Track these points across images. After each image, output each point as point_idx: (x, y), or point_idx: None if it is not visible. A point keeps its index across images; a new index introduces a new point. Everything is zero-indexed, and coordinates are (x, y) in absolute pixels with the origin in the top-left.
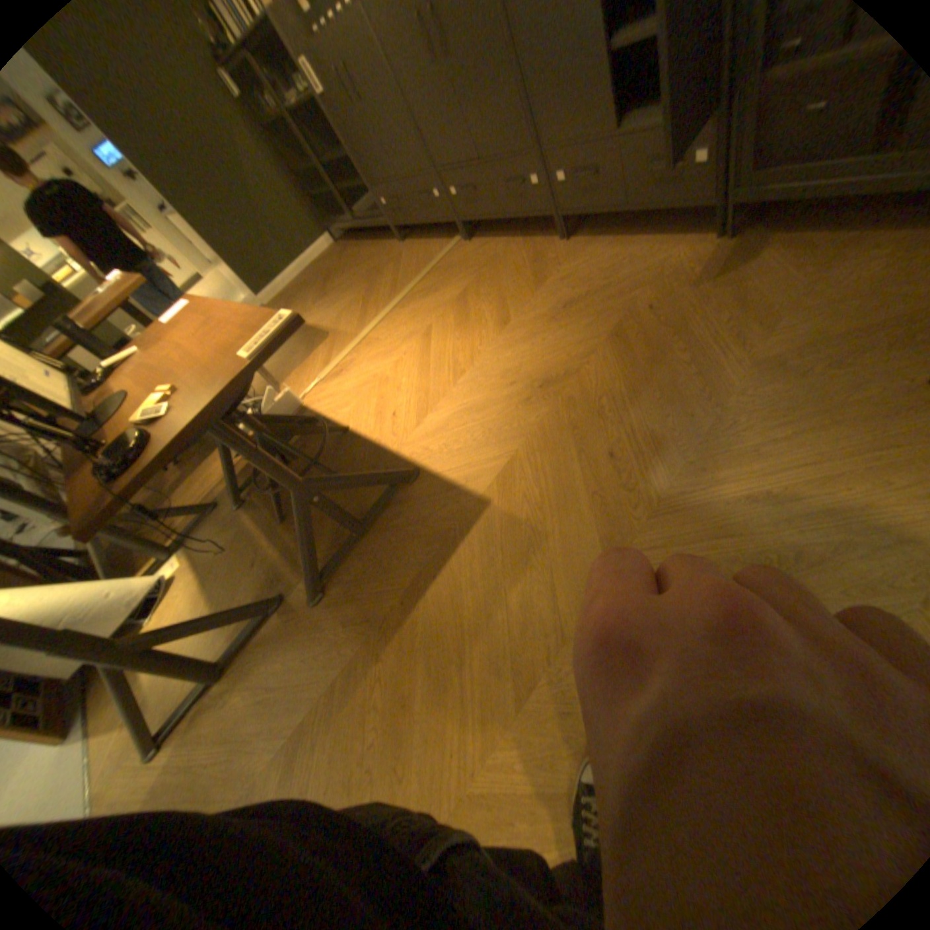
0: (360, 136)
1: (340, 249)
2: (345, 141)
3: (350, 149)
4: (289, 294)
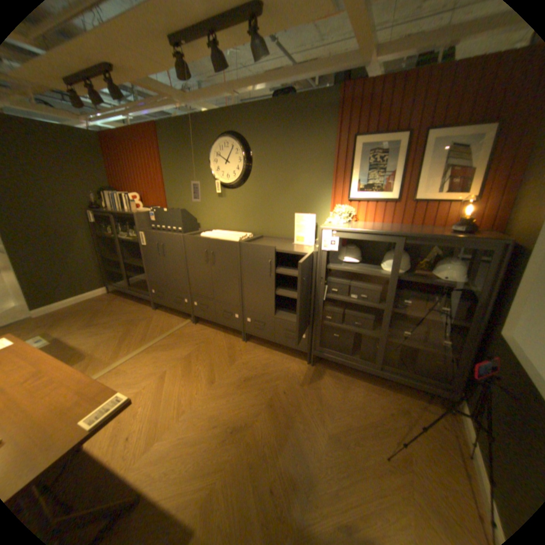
0: (156, 266)
1: (110, 299)
2: (146, 264)
3: (146, 267)
4: (58, 317)
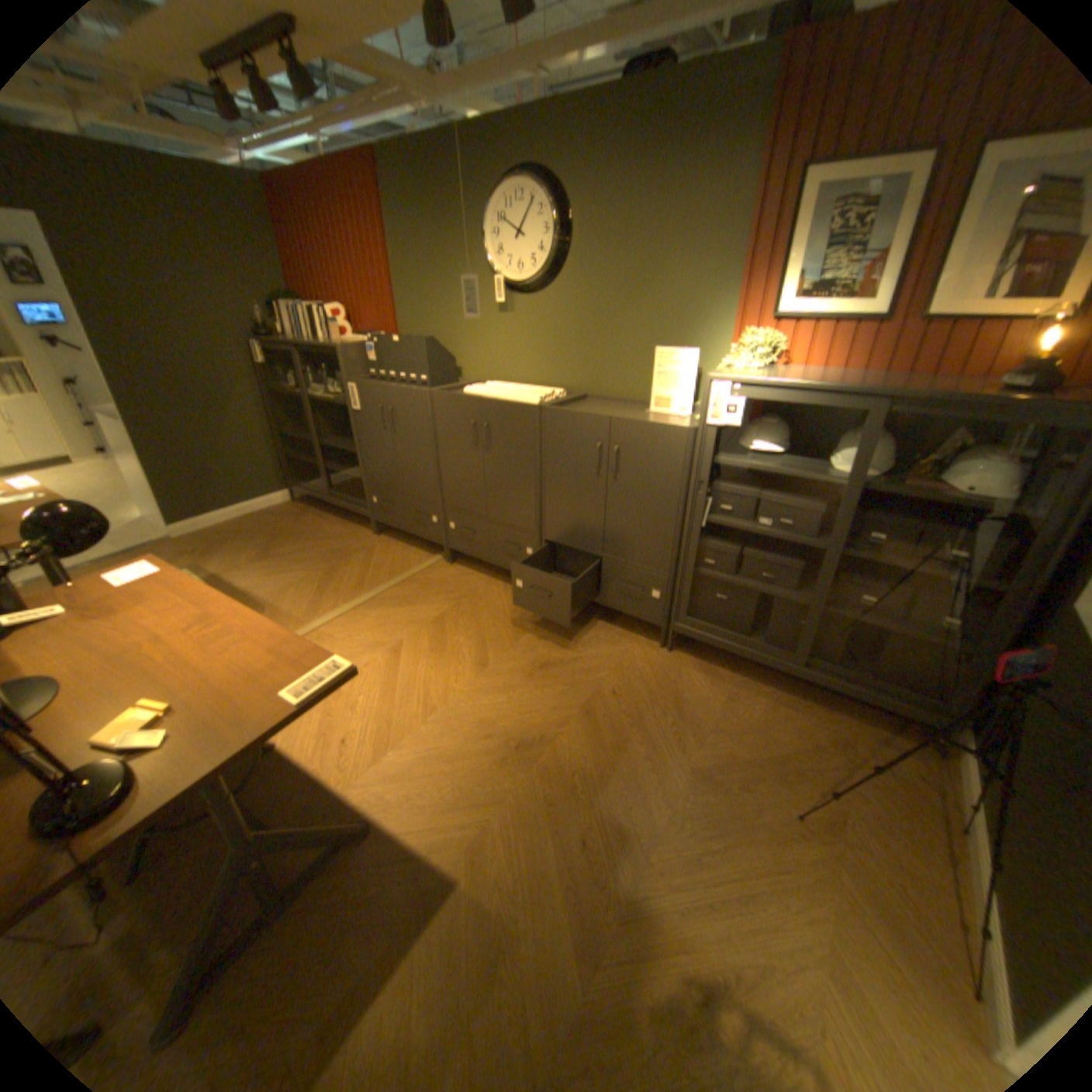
0: (379, 452)
1: (298, 513)
2: (361, 447)
3: (362, 454)
4: (214, 539)
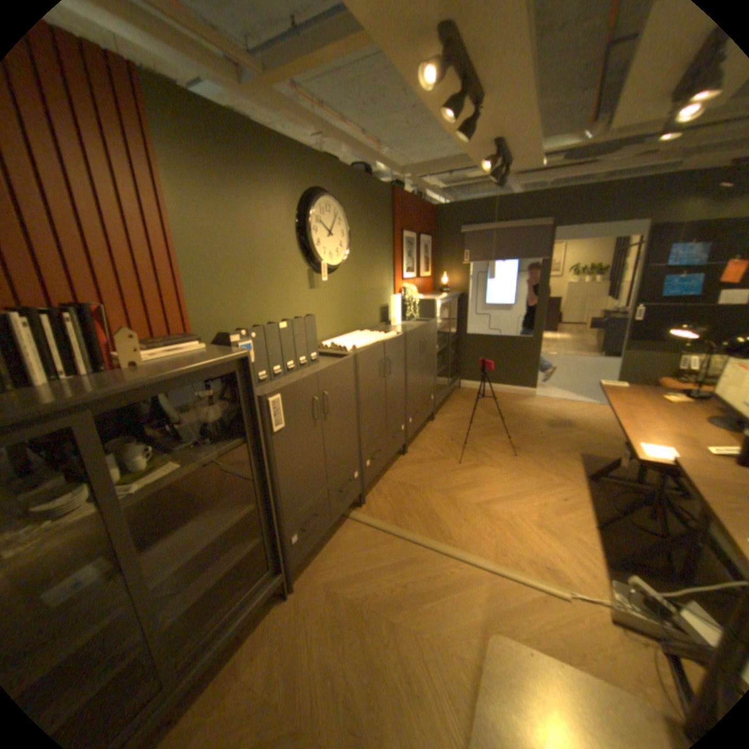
0: (306, 461)
1: None
2: (279, 482)
3: (280, 491)
4: None
